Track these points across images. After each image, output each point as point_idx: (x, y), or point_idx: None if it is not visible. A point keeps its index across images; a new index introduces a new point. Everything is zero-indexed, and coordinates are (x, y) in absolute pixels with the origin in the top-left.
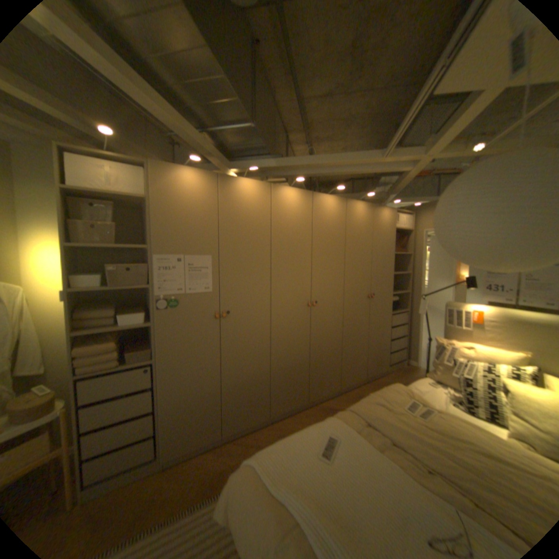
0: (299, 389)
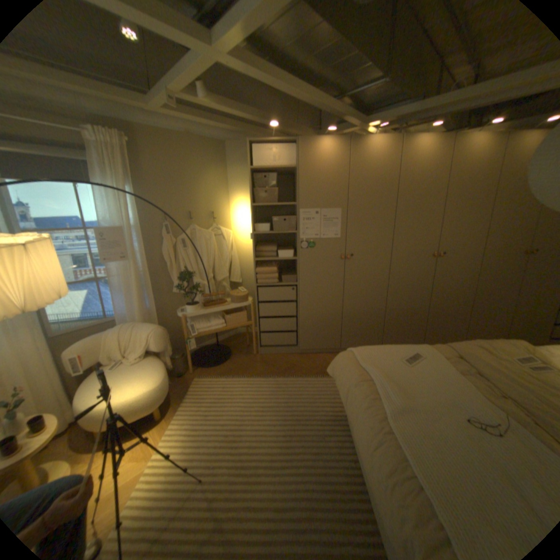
0: (414, 331)
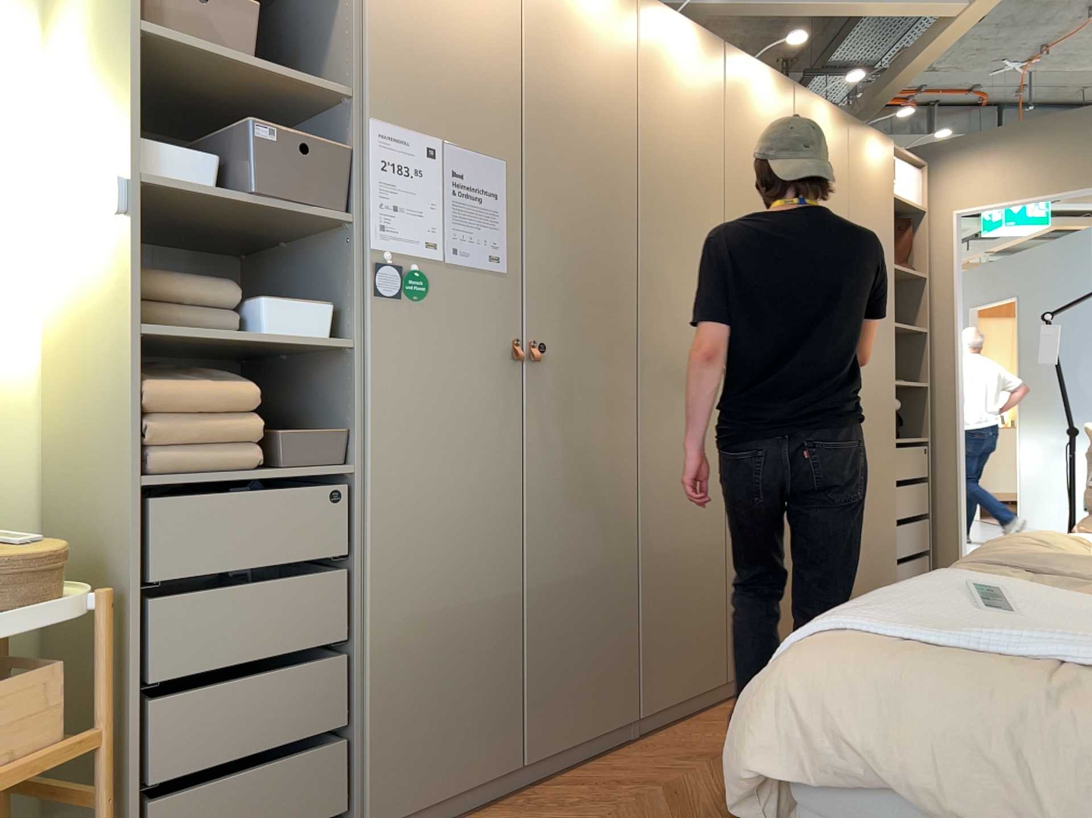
0: (709, 630)
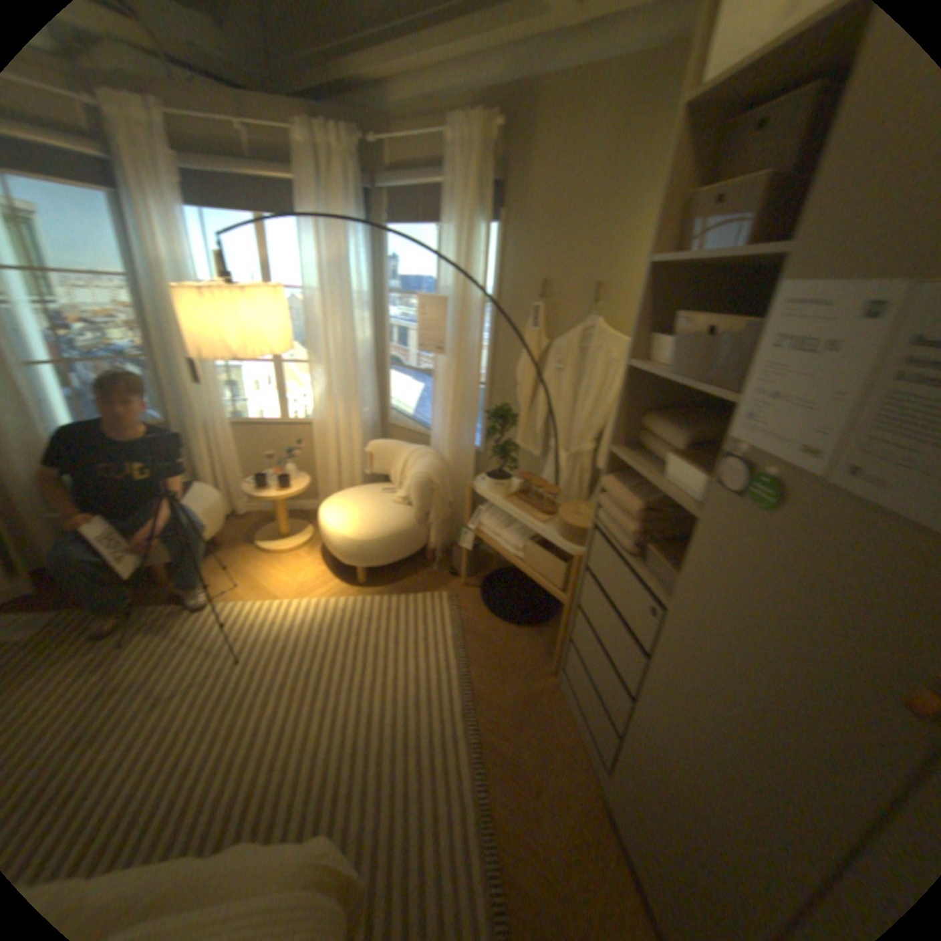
0: None
